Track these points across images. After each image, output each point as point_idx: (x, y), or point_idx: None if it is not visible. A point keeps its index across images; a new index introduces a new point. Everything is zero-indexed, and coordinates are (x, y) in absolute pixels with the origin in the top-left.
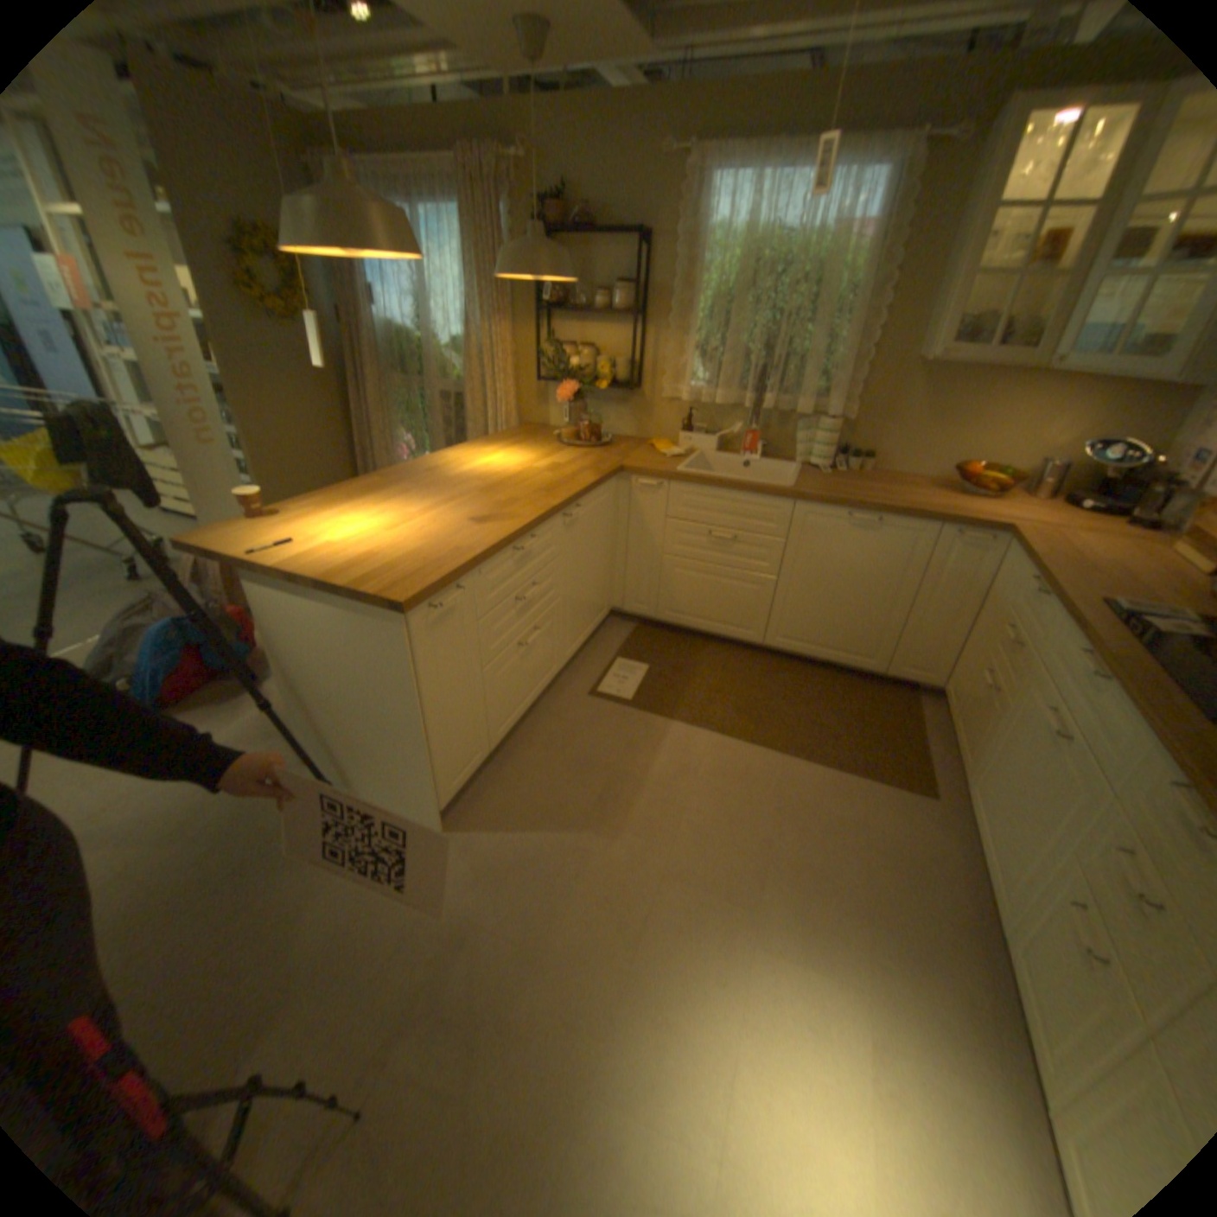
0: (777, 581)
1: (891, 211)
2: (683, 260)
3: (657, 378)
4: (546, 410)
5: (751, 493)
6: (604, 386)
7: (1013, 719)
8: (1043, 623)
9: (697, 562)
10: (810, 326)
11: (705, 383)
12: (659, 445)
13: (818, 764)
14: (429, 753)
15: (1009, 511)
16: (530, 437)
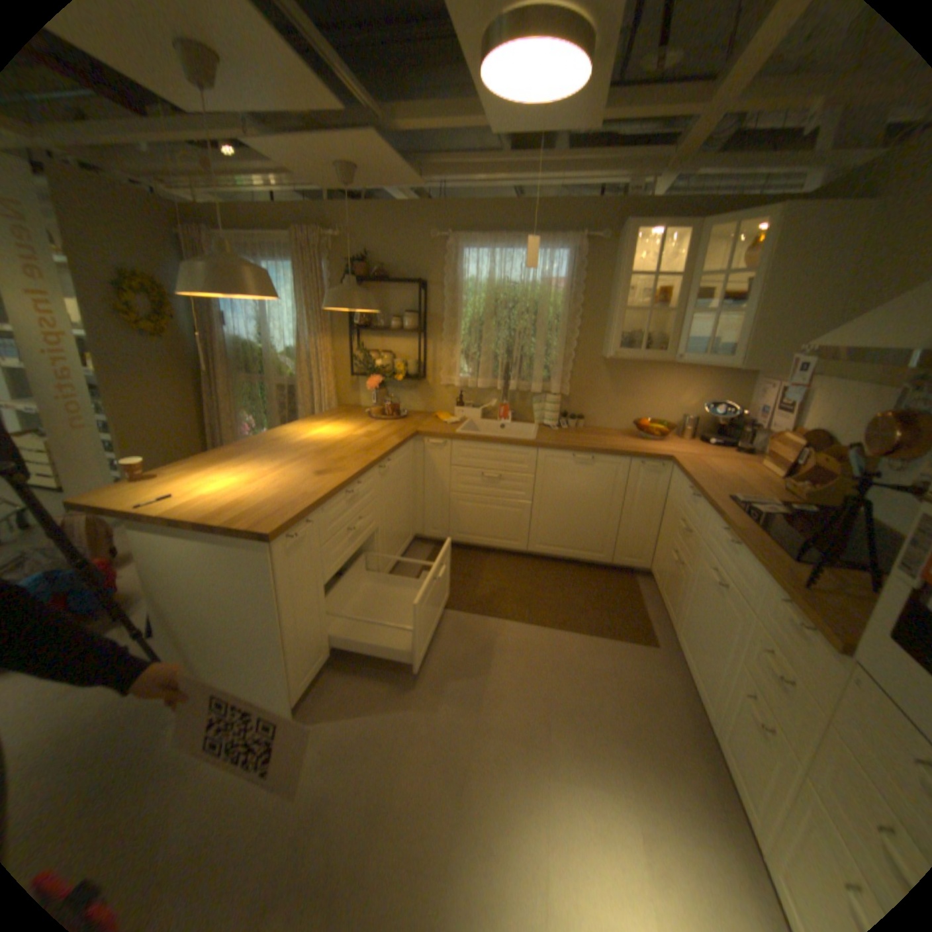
0: (532, 504)
1: (572, 275)
2: (448, 300)
3: (436, 372)
4: (358, 396)
5: (507, 445)
6: (400, 378)
7: (693, 581)
8: (699, 515)
9: (475, 495)
10: (533, 339)
11: (469, 375)
12: (441, 416)
13: (576, 633)
14: (284, 656)
15: (668, 448)
16: (348, 414)
